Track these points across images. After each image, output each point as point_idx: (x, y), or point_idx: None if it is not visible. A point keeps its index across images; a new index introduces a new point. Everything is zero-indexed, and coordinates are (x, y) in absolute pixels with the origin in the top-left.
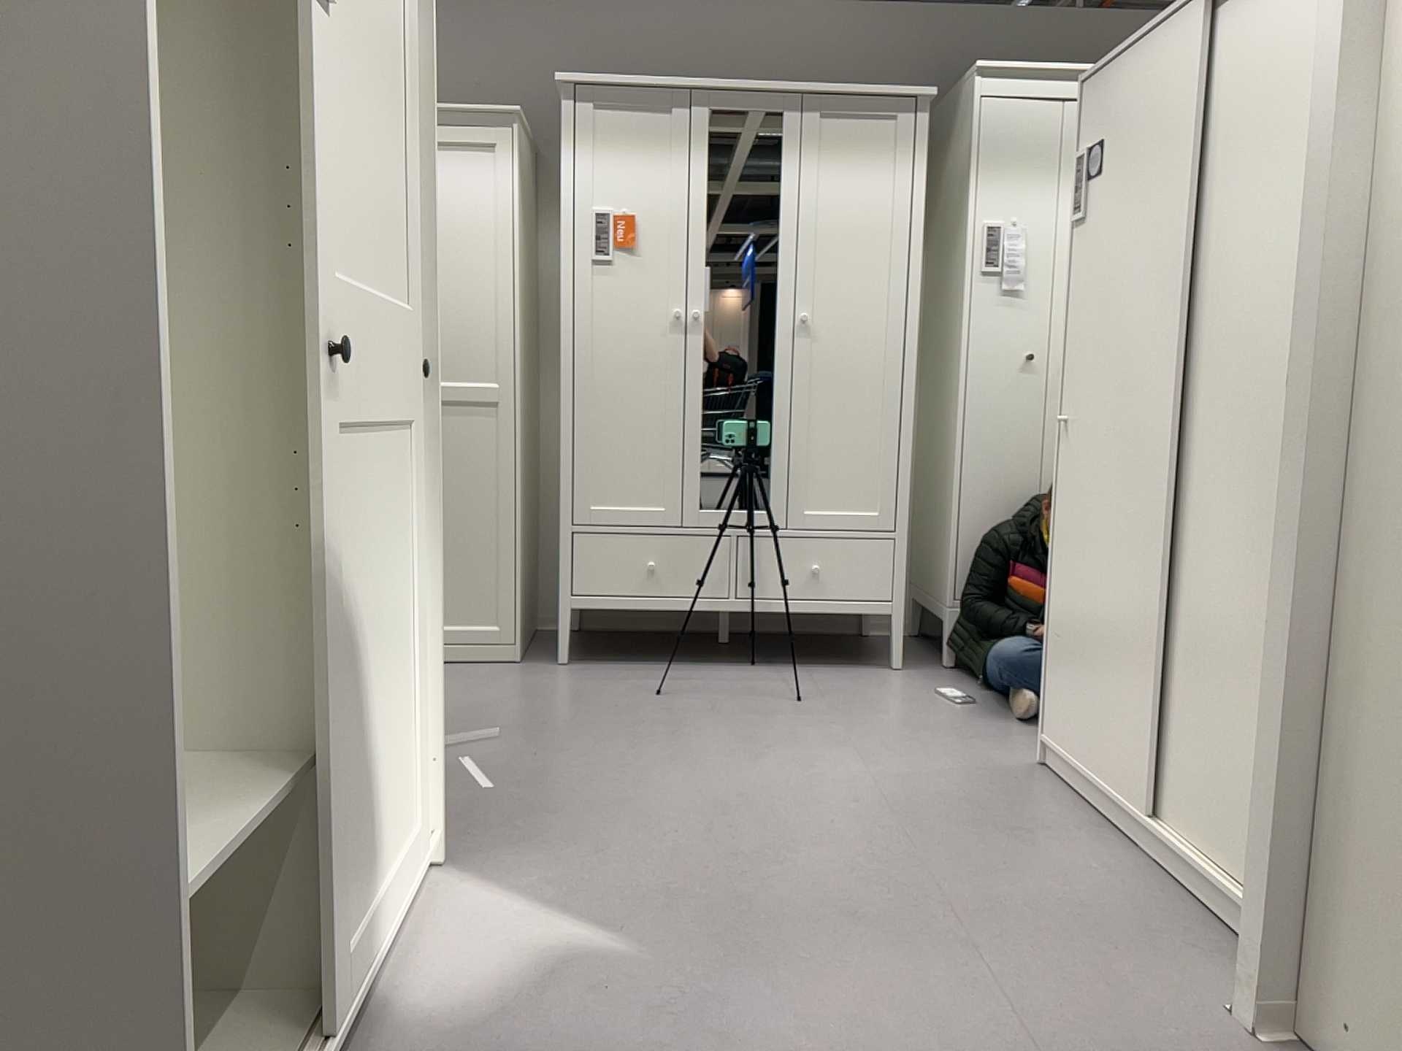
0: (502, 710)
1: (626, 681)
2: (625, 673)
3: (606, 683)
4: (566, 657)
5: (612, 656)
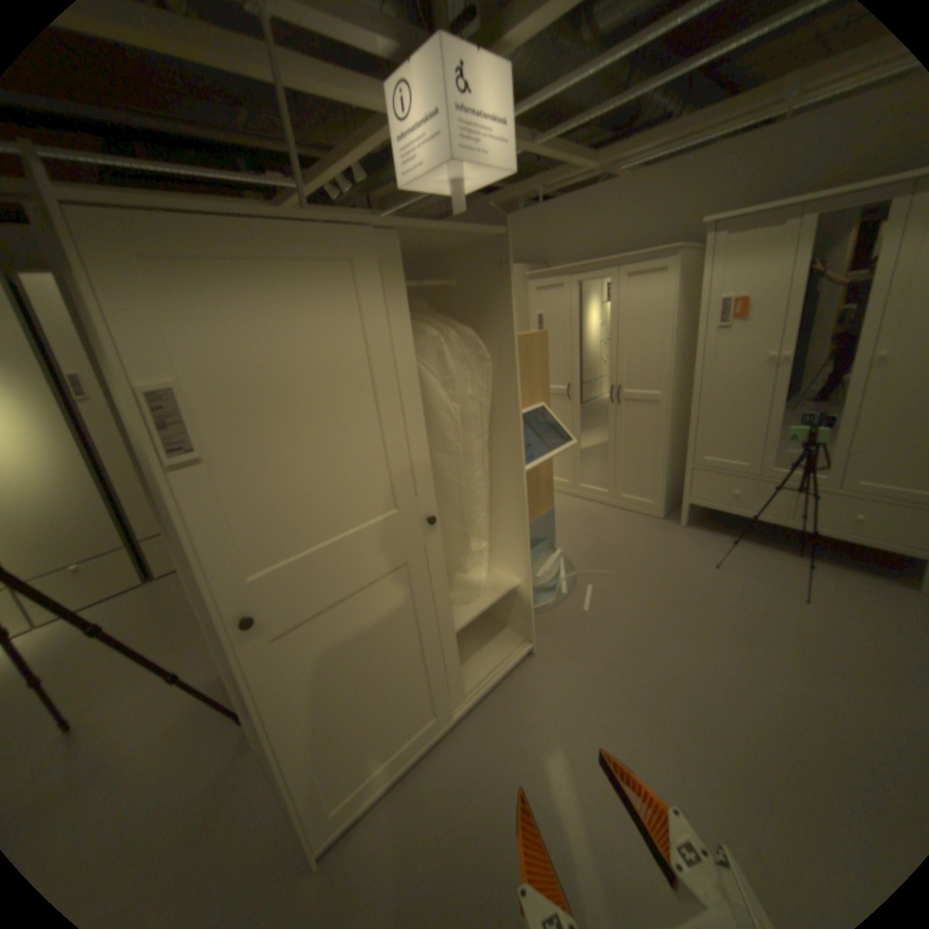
0: (630, 553)
1: (707, 550)
2: (711, 542)
3: (694, 548)
4: (689, 521)
5: (714, 526)
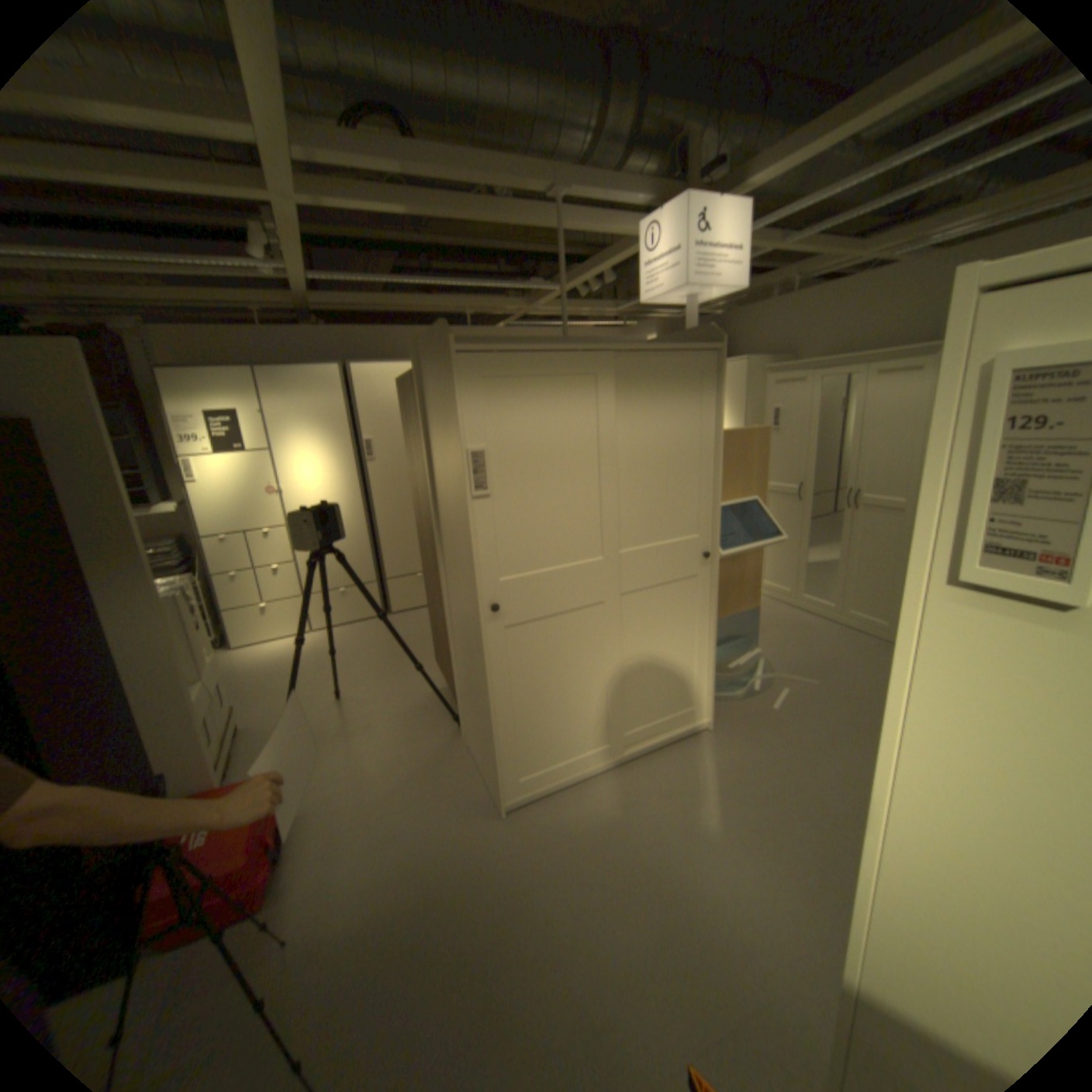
0: (845, 670)
1: None
2: None
3: None
4: None
5: None
